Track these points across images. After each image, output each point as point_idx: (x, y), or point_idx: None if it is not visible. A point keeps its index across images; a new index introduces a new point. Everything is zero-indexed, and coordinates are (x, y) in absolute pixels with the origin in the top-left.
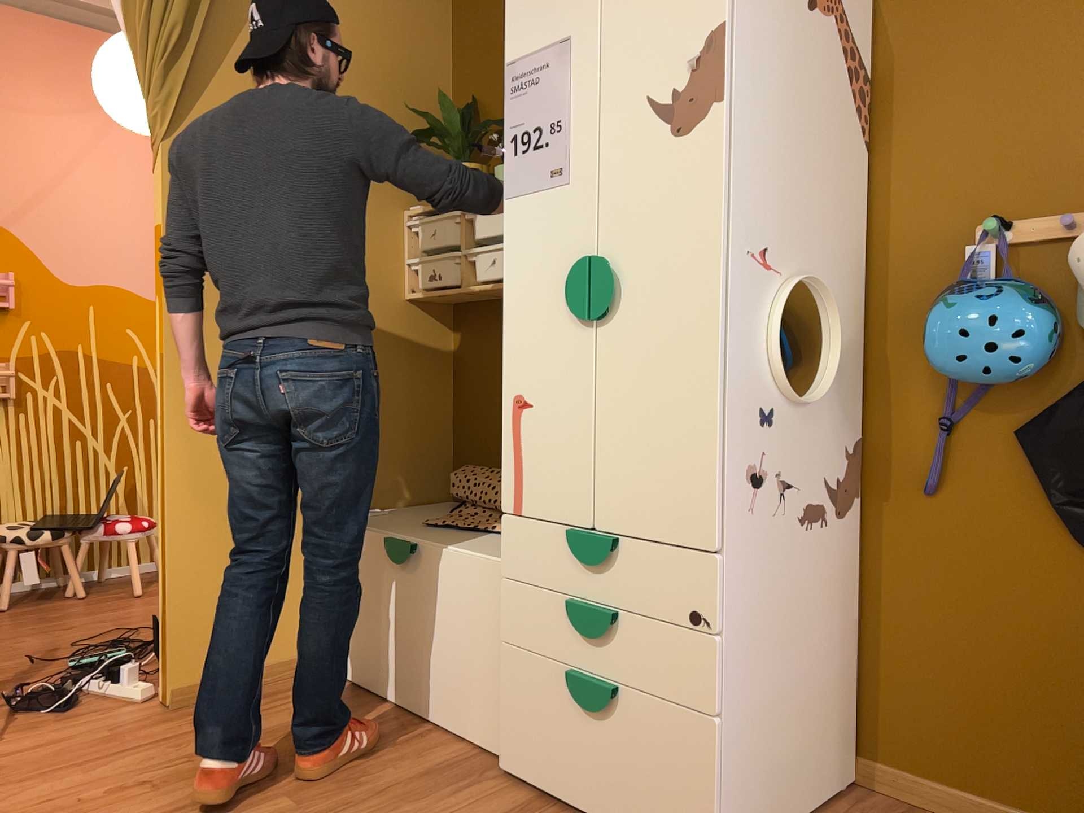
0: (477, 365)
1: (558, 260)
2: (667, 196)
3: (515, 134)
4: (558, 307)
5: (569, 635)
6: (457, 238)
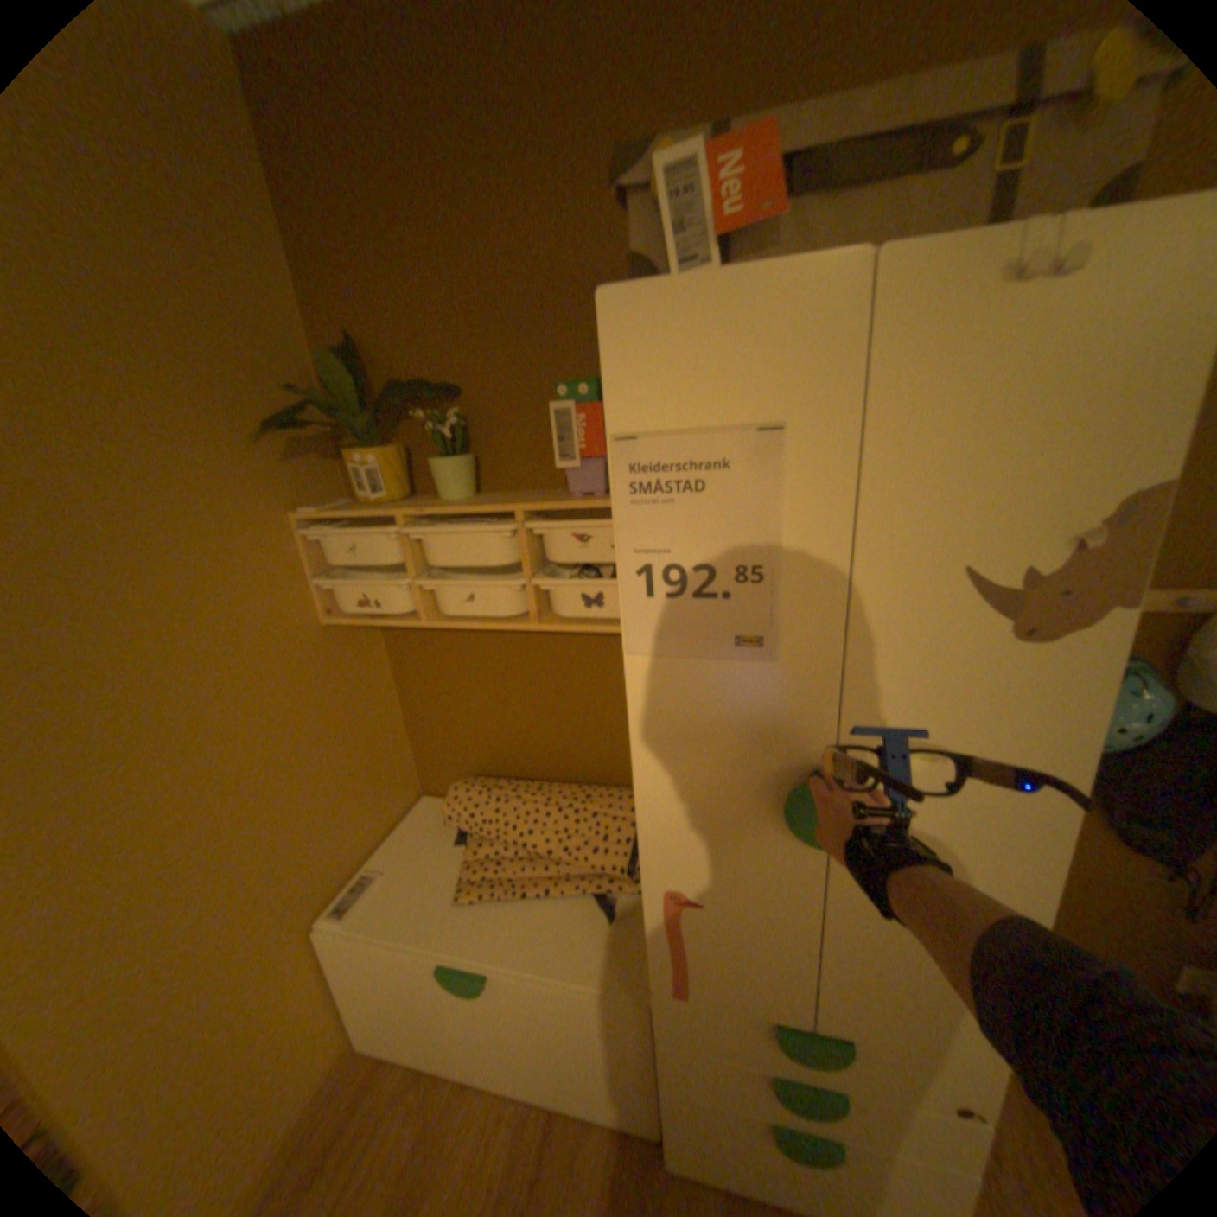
0: (431, 668)
1: (751, 759)
2: (987, 718)
3: (647, 563)
4: (751, 813)
5: (769, 1098)
6: (396, 557)
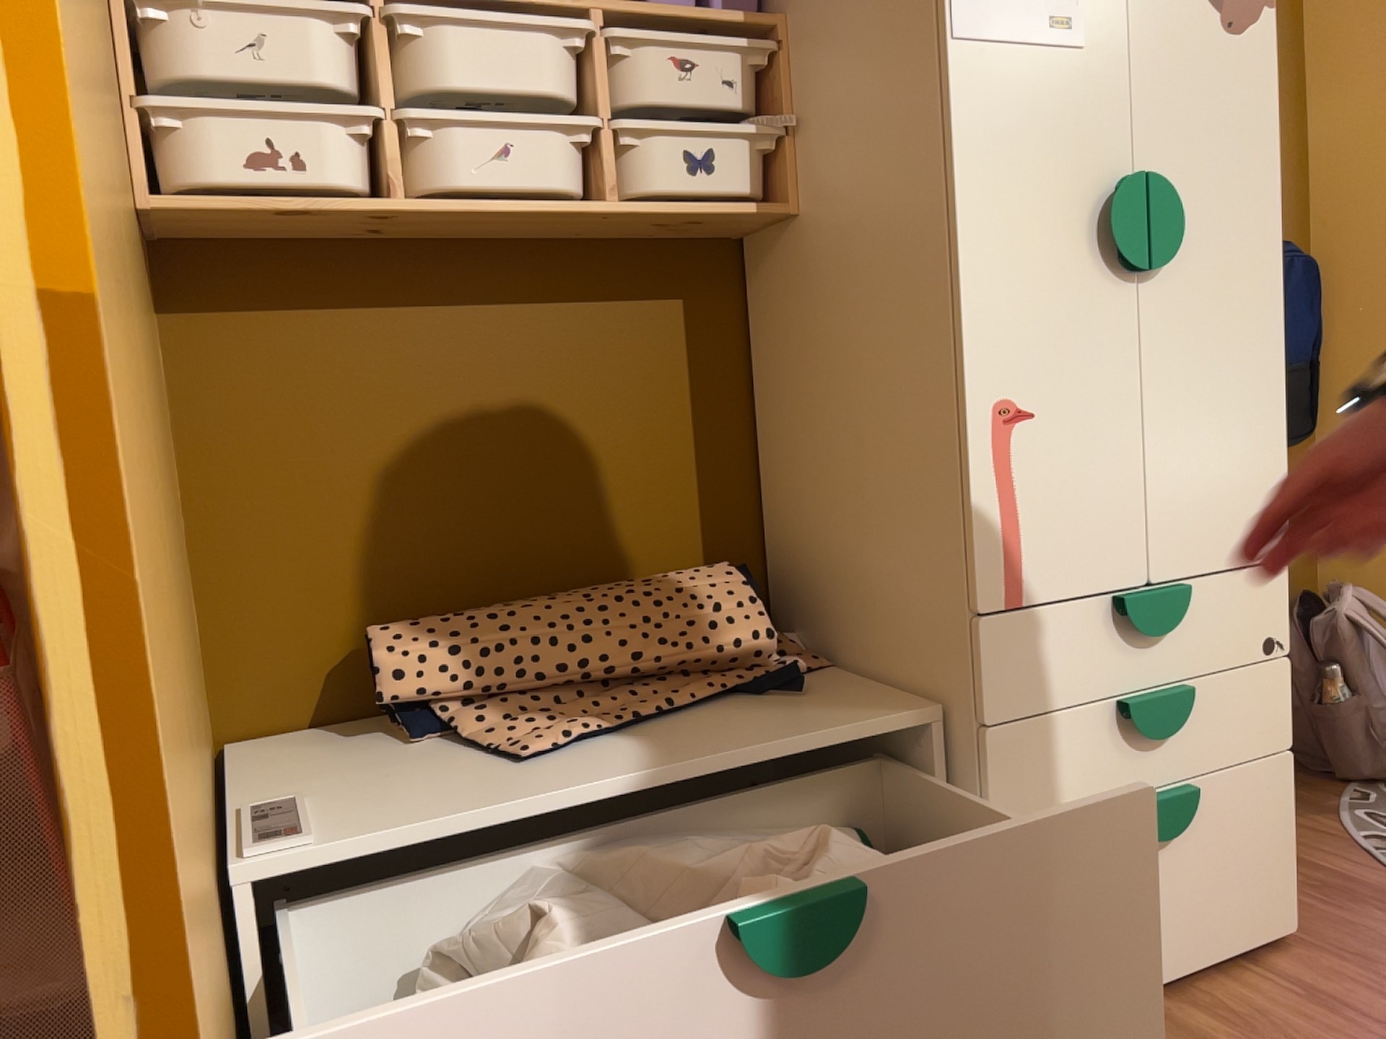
0: (282, 398)
1: (1070, 175)
2: (1220, 111)
3: None
4: (1074, 252)
5: (1117, 754)
6: (345, 78)
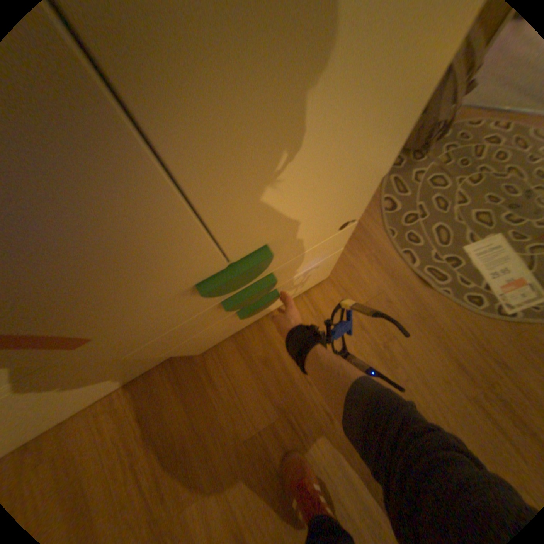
0: None
1: None
2: None
3: None
4: None
5: (225, 308)
6: None
